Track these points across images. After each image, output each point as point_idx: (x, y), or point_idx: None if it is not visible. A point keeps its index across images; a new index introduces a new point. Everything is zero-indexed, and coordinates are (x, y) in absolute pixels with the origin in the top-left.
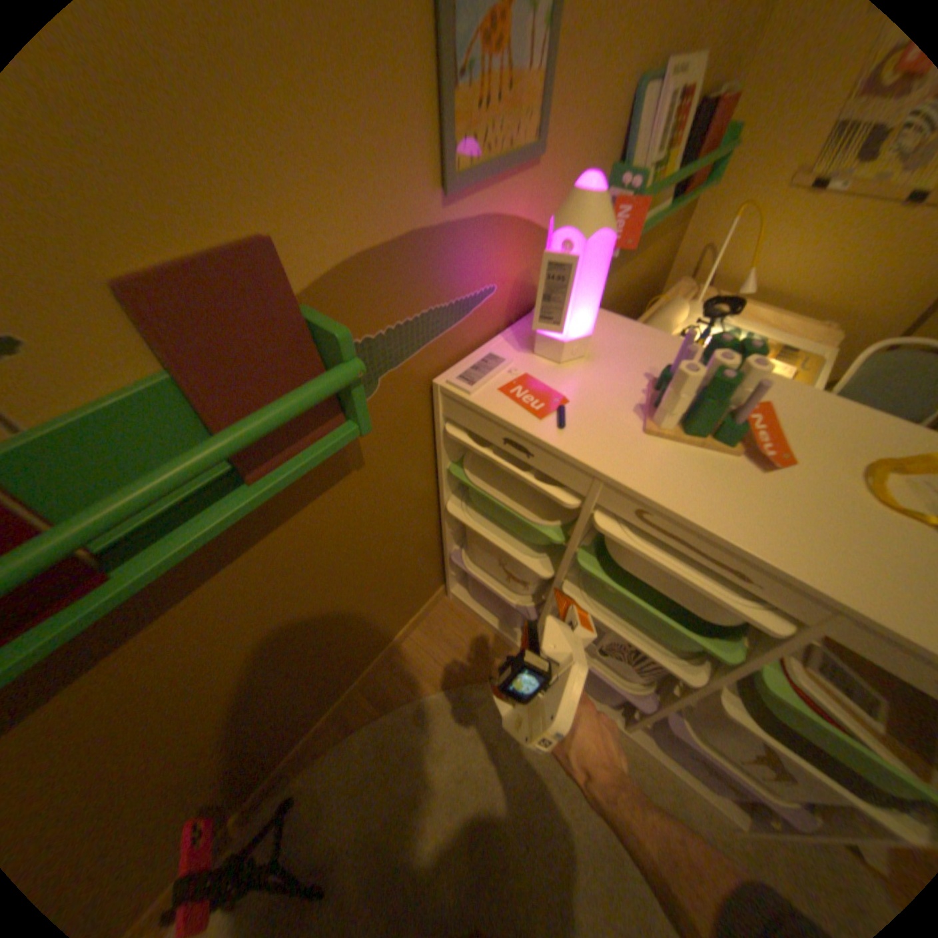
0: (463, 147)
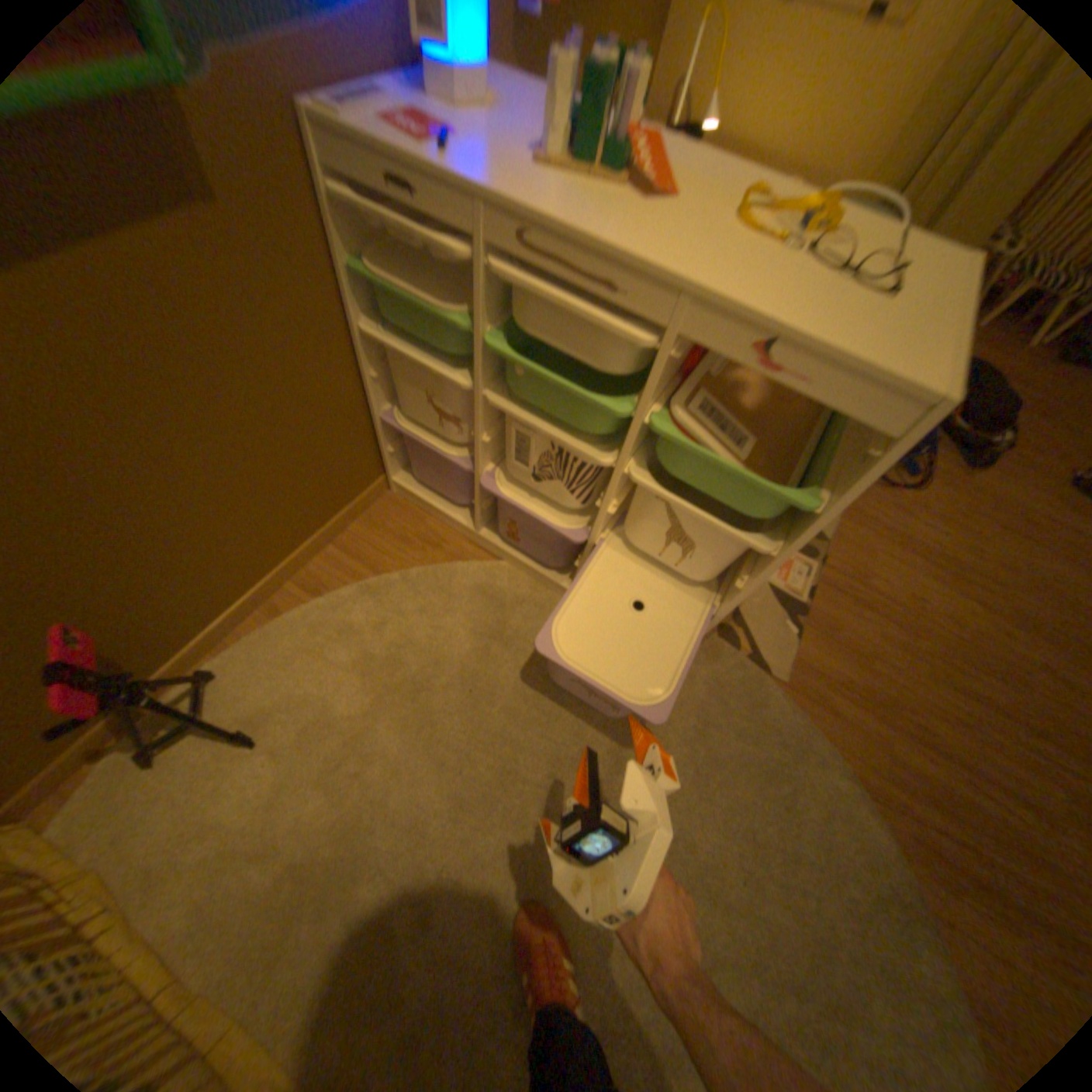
0: None
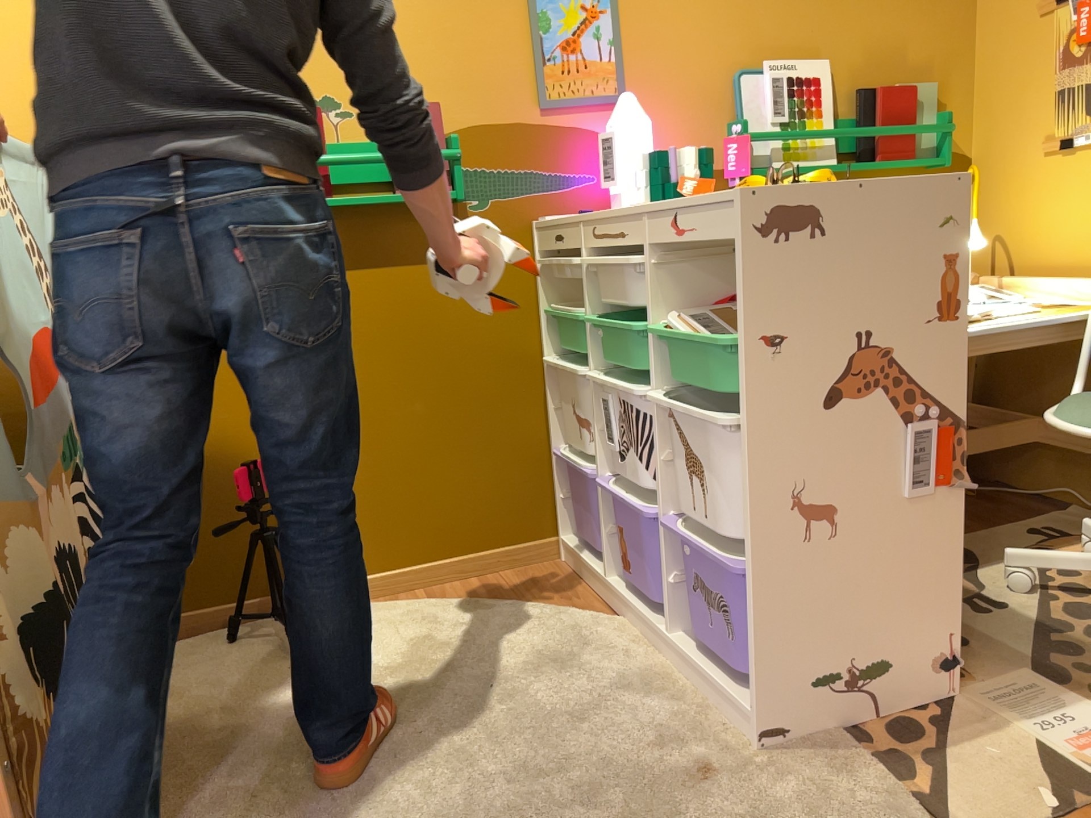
0: (550, 90)
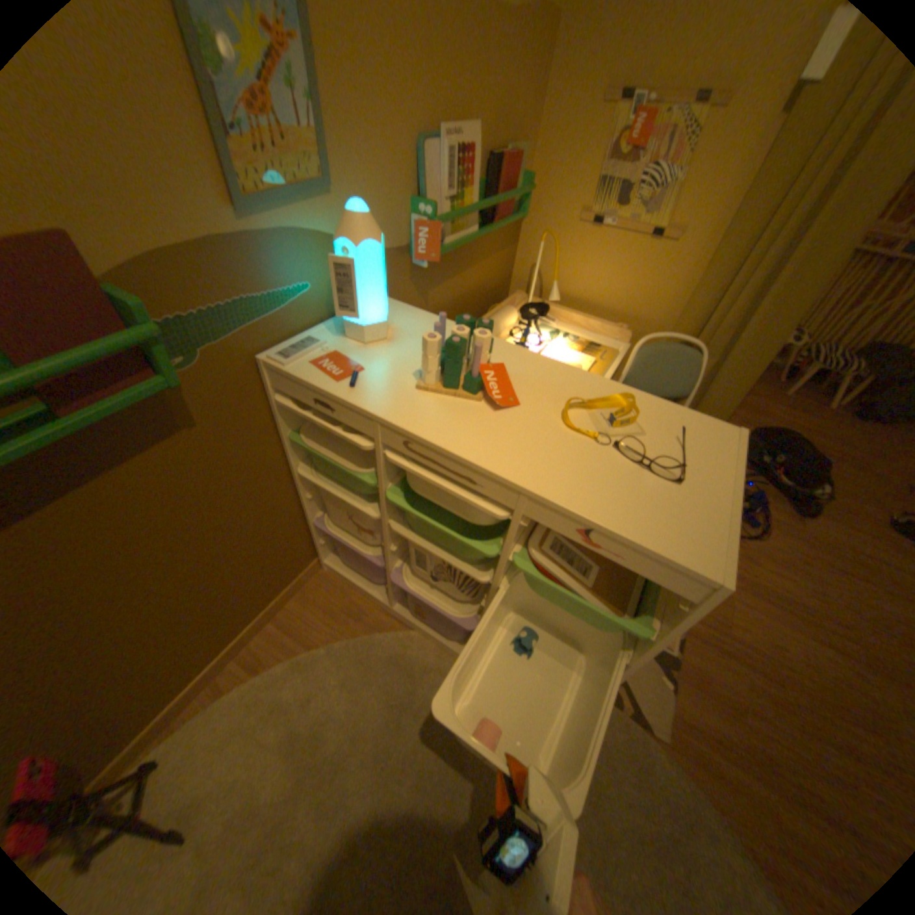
0: (244, 178)
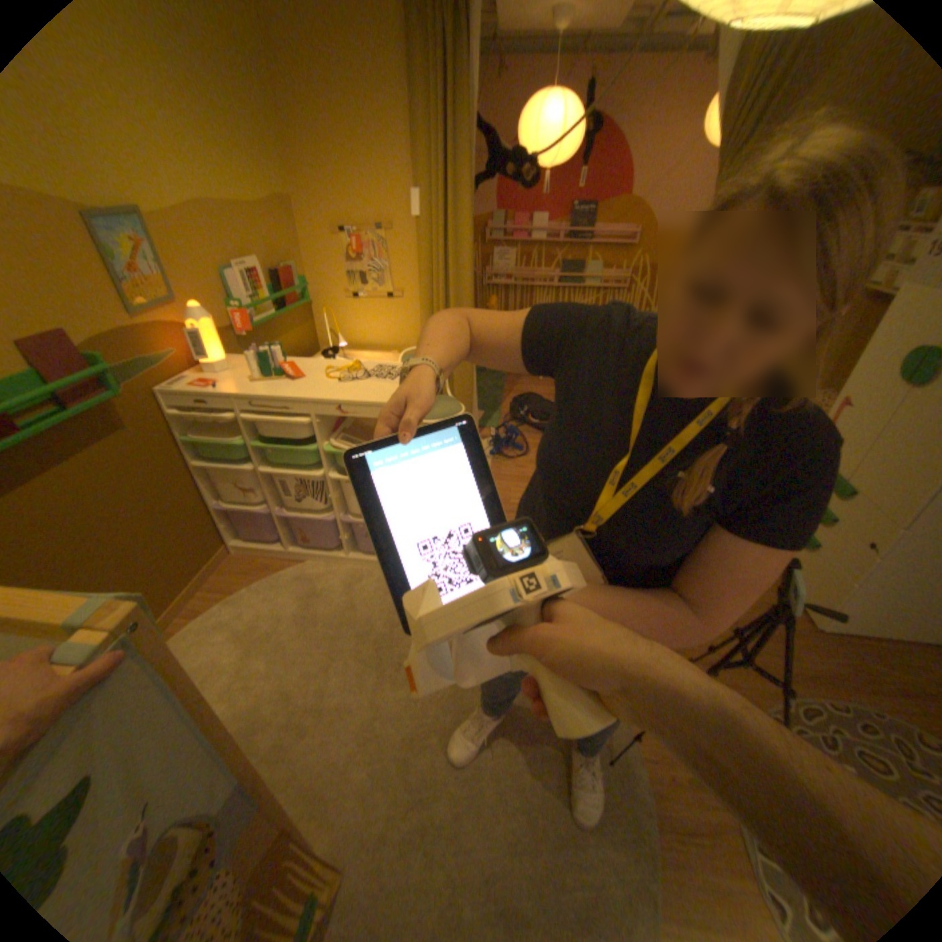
0: (131, 301)
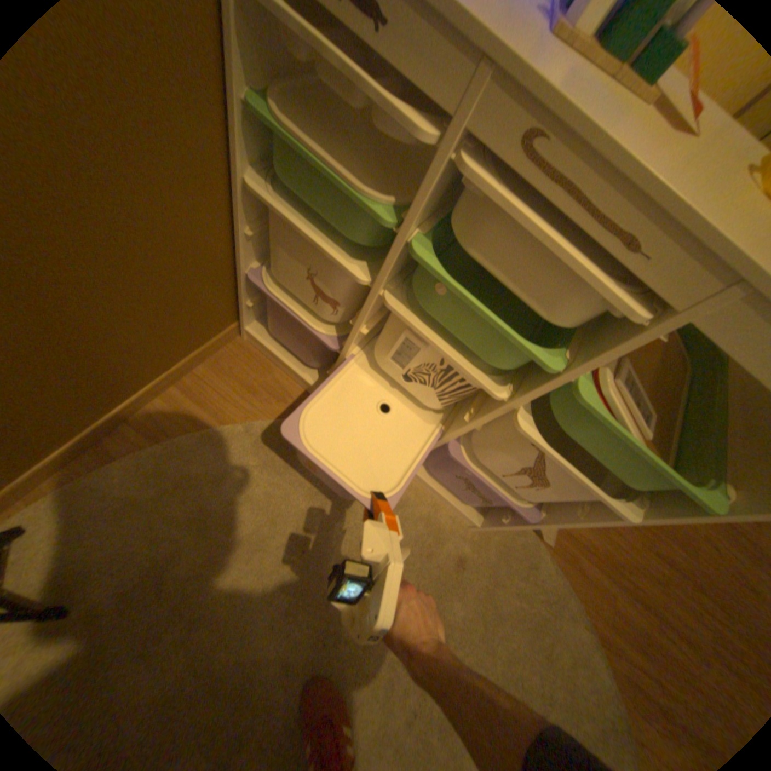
0: None
